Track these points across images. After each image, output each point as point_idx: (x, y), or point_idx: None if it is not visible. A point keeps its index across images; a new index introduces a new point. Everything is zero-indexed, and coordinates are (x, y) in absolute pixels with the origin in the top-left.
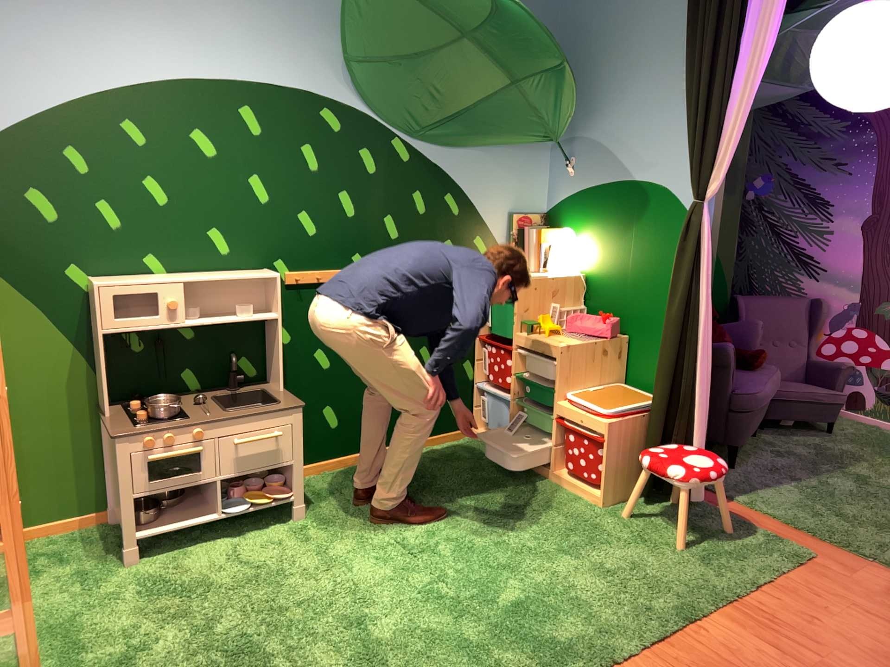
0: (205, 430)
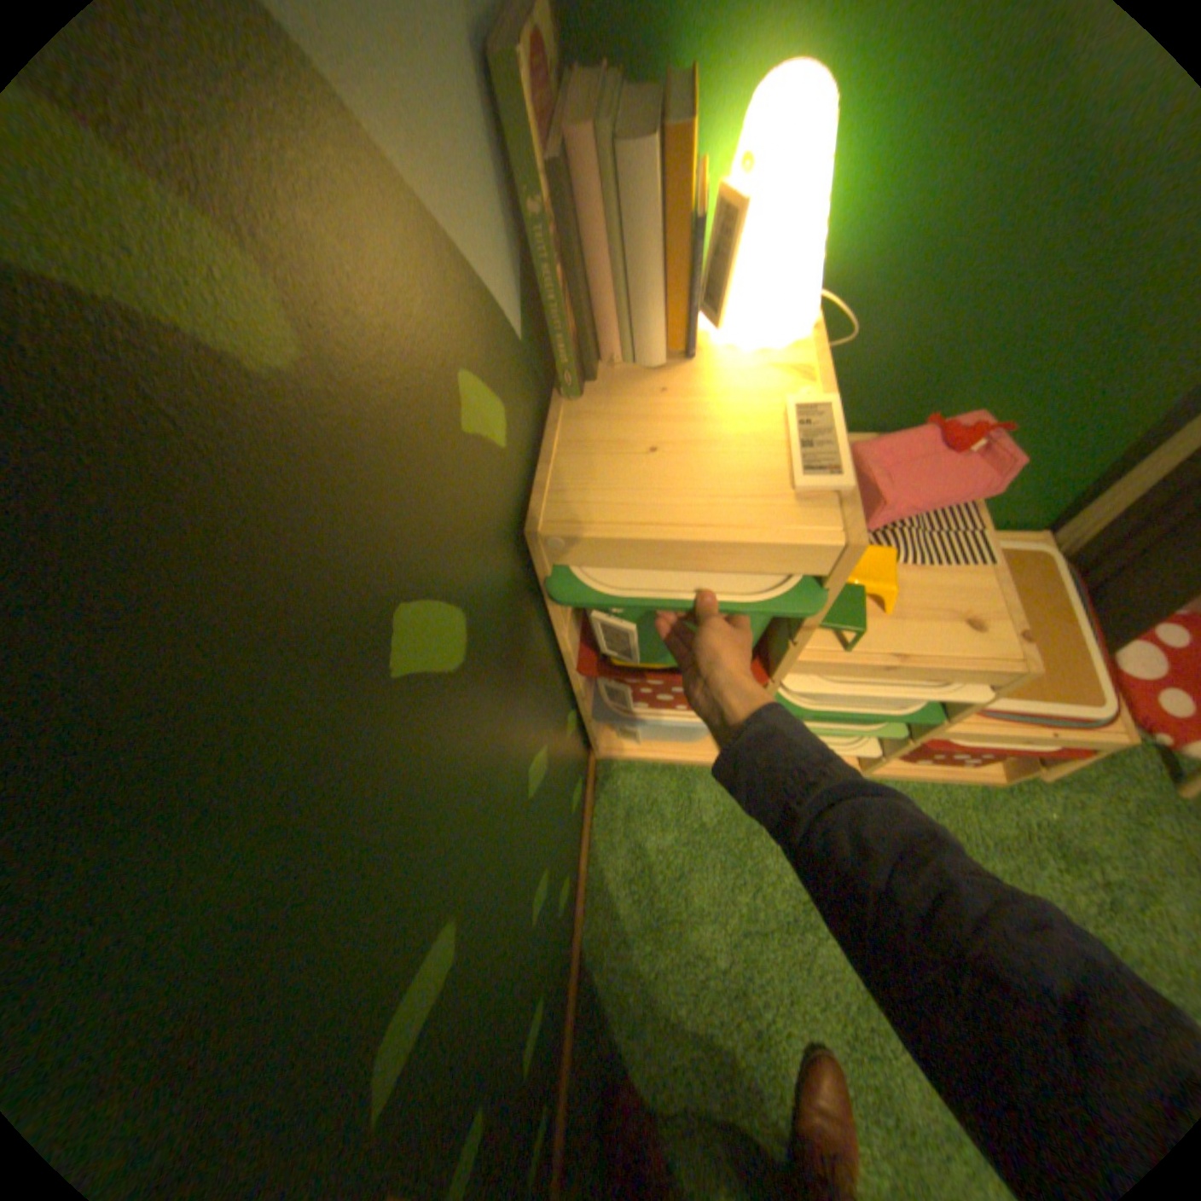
0: None
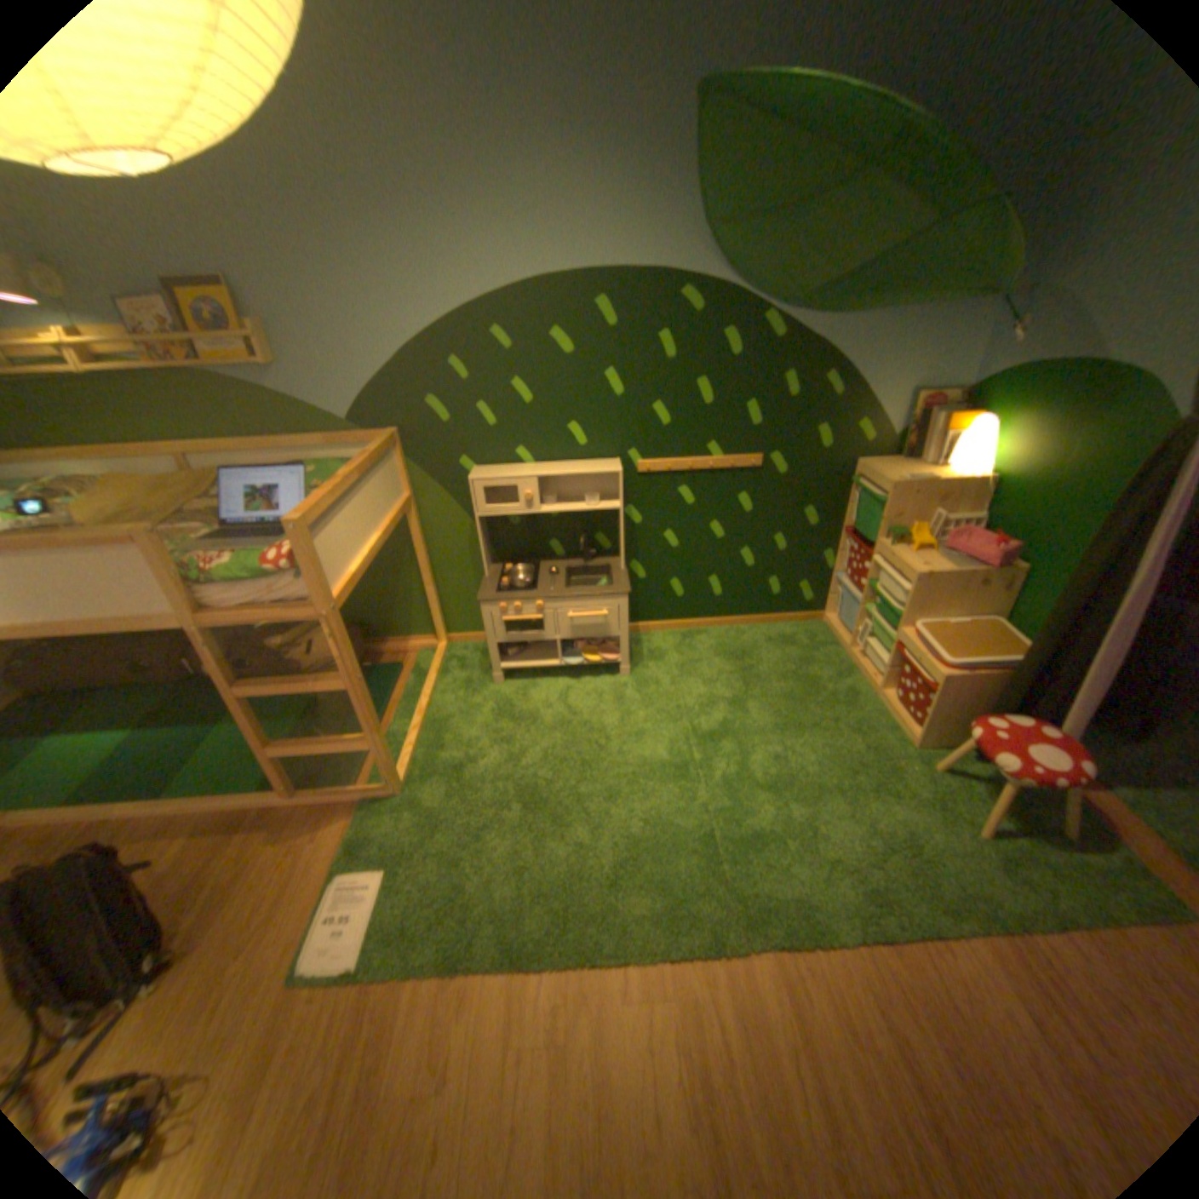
0: (544, 604)
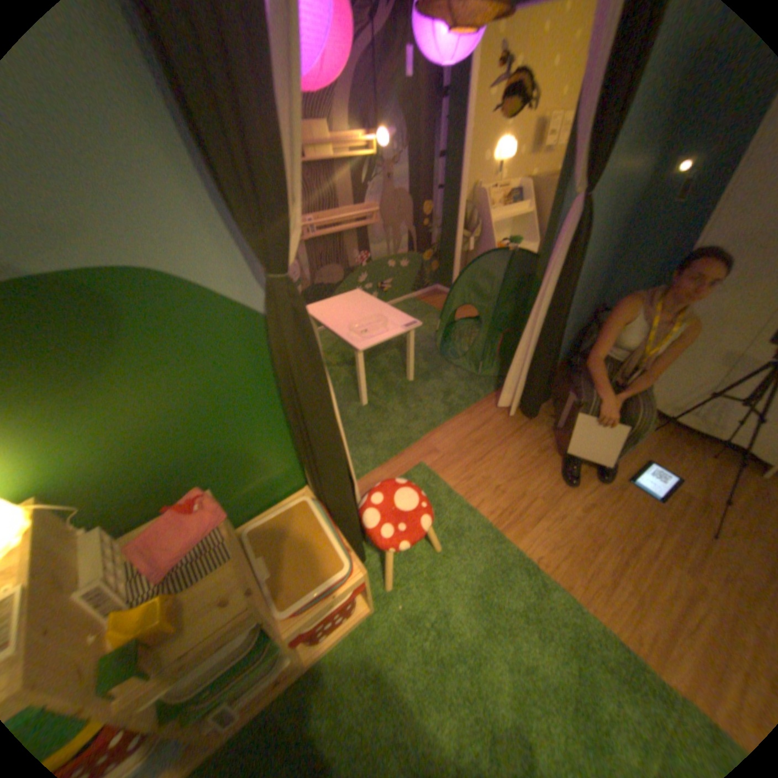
0: None
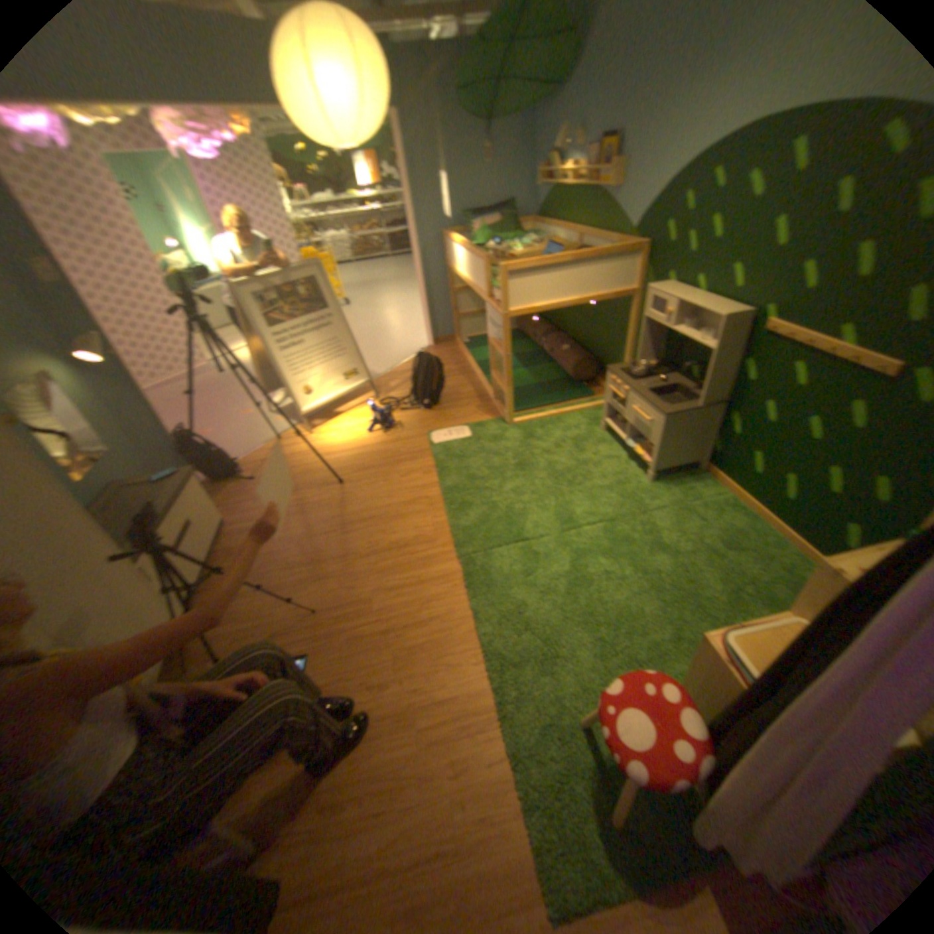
0: (626, 391)
